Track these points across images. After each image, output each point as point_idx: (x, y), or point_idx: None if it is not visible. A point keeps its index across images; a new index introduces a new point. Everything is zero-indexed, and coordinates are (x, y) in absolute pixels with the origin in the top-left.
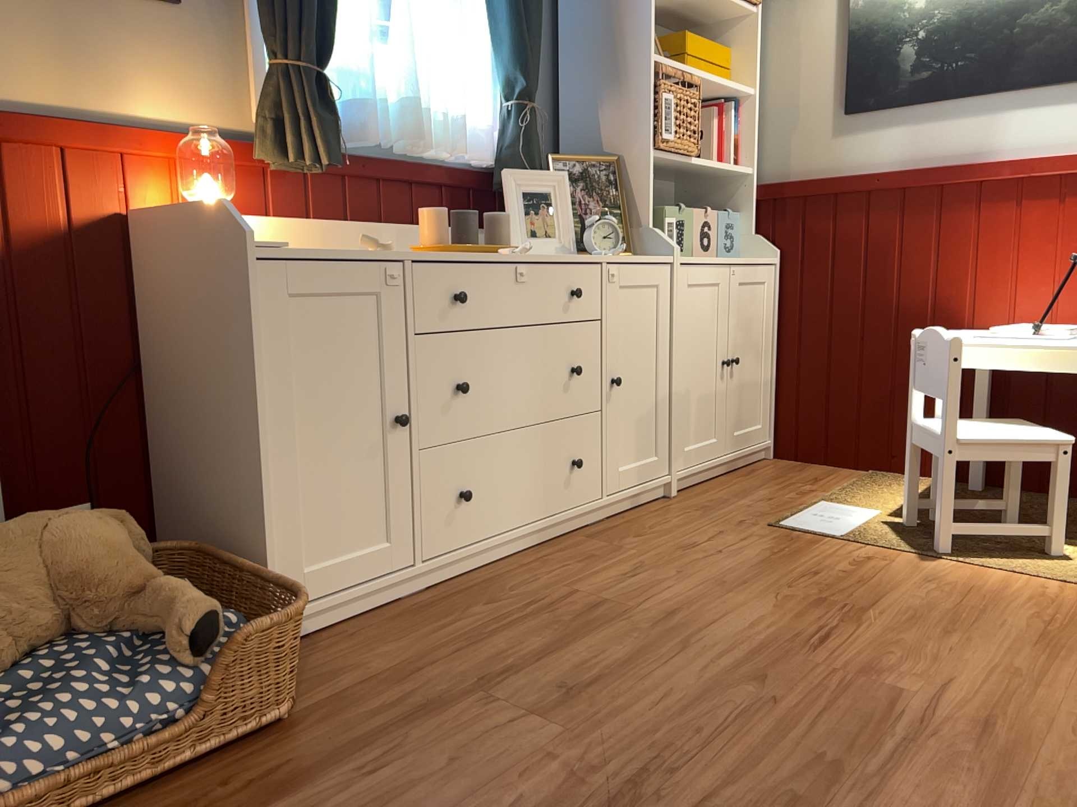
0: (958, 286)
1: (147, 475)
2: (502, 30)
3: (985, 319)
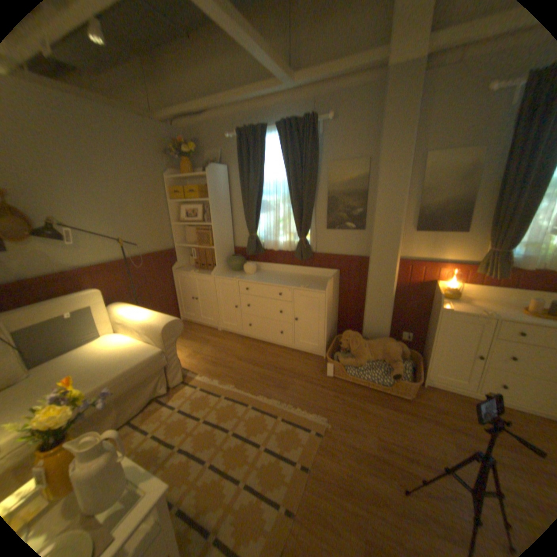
0: None
1: (426, 333)
2: None
3: None
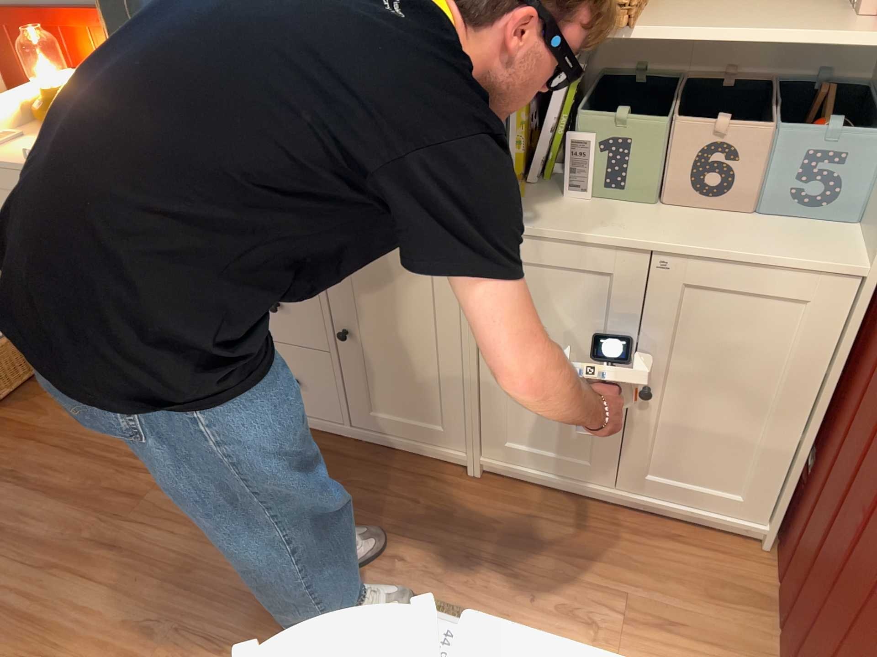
0: None
1: None
2: None
3: None
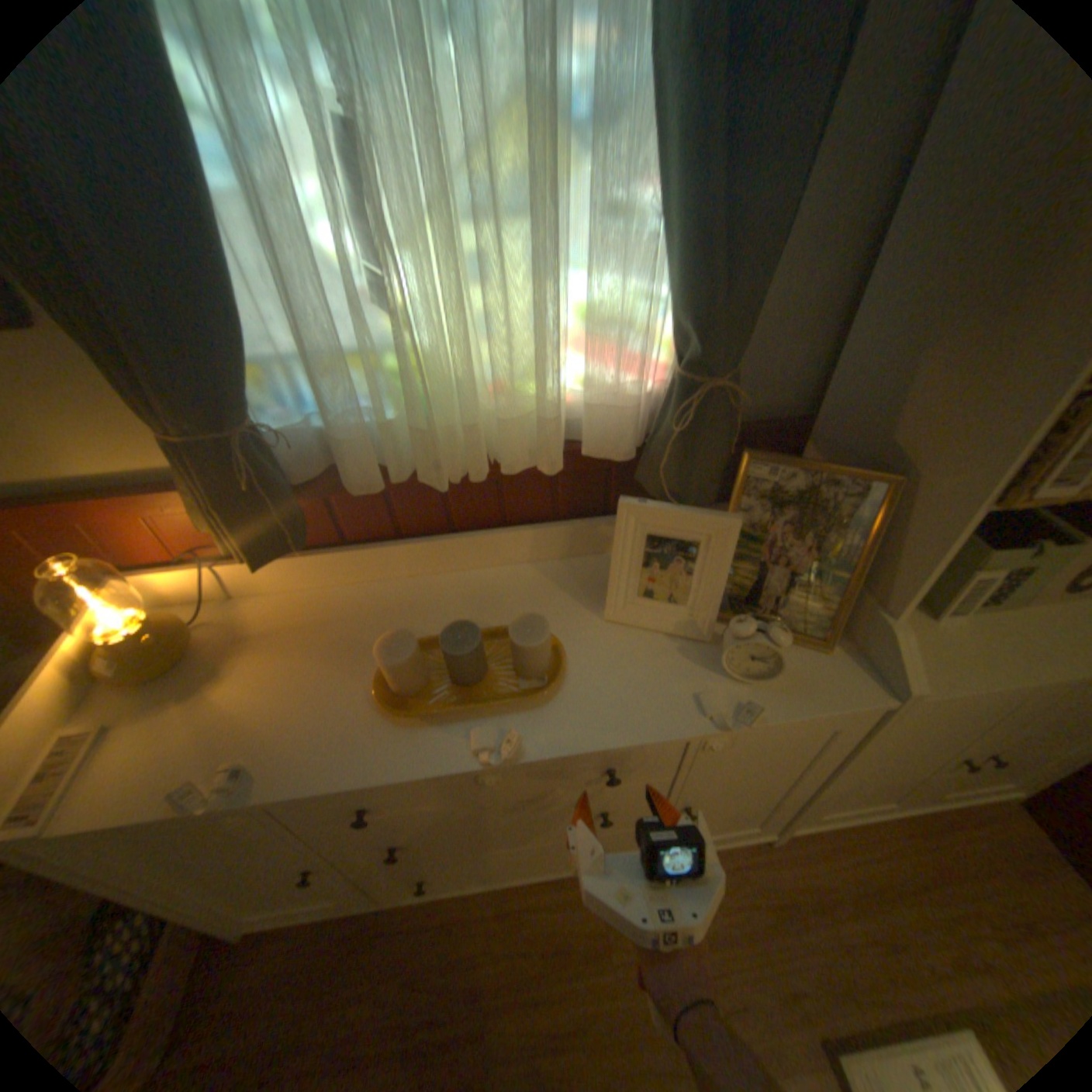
0: None
1: None
2: (677, 212)
3: None
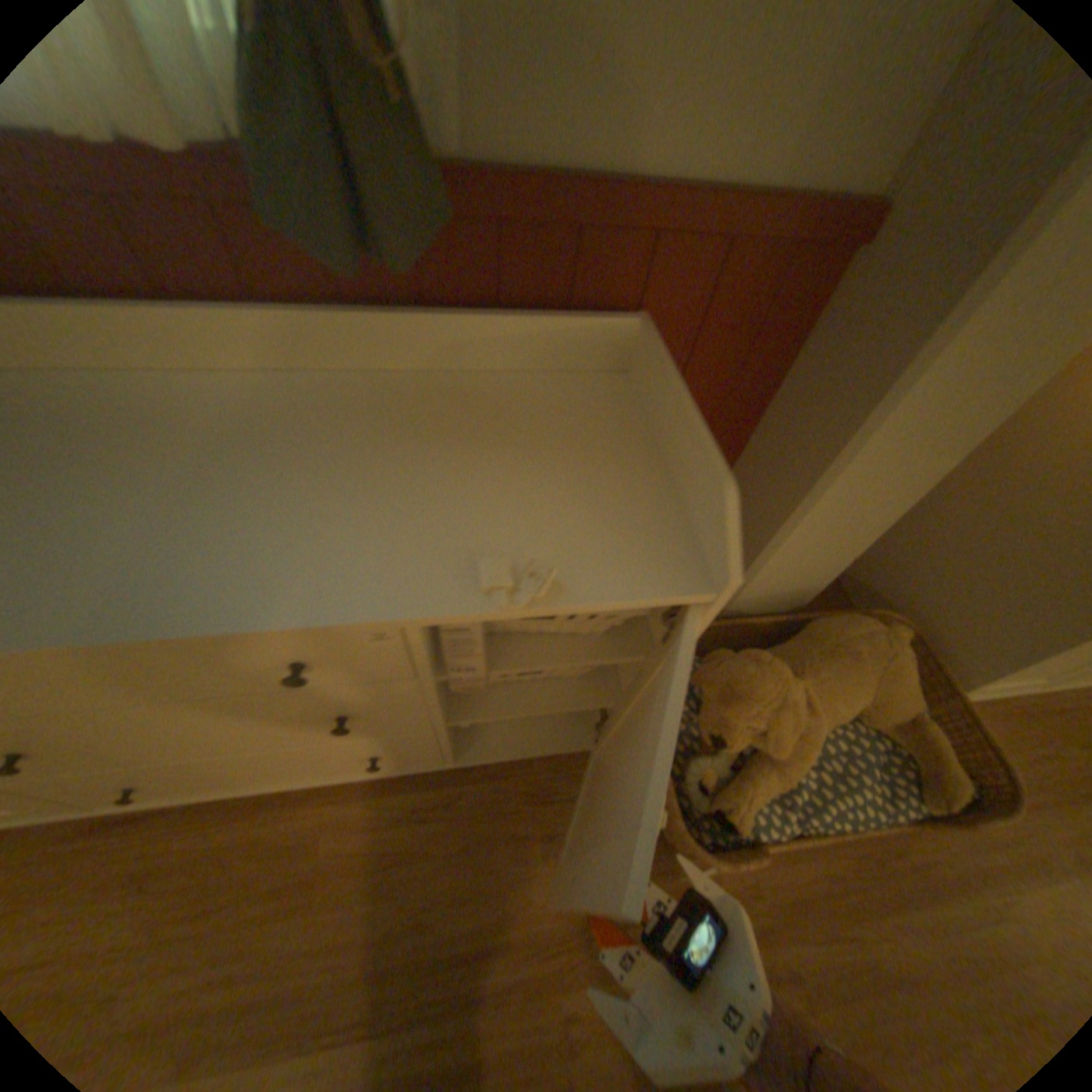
0: None
1: None
2: None
3: None
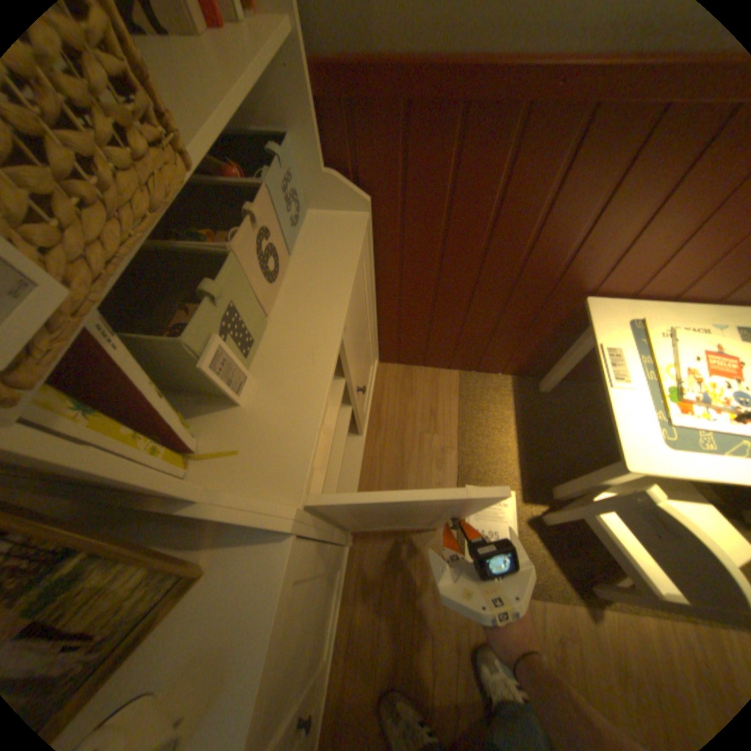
0: (606, 255)
1: None
2: None
3: (616, 285)
